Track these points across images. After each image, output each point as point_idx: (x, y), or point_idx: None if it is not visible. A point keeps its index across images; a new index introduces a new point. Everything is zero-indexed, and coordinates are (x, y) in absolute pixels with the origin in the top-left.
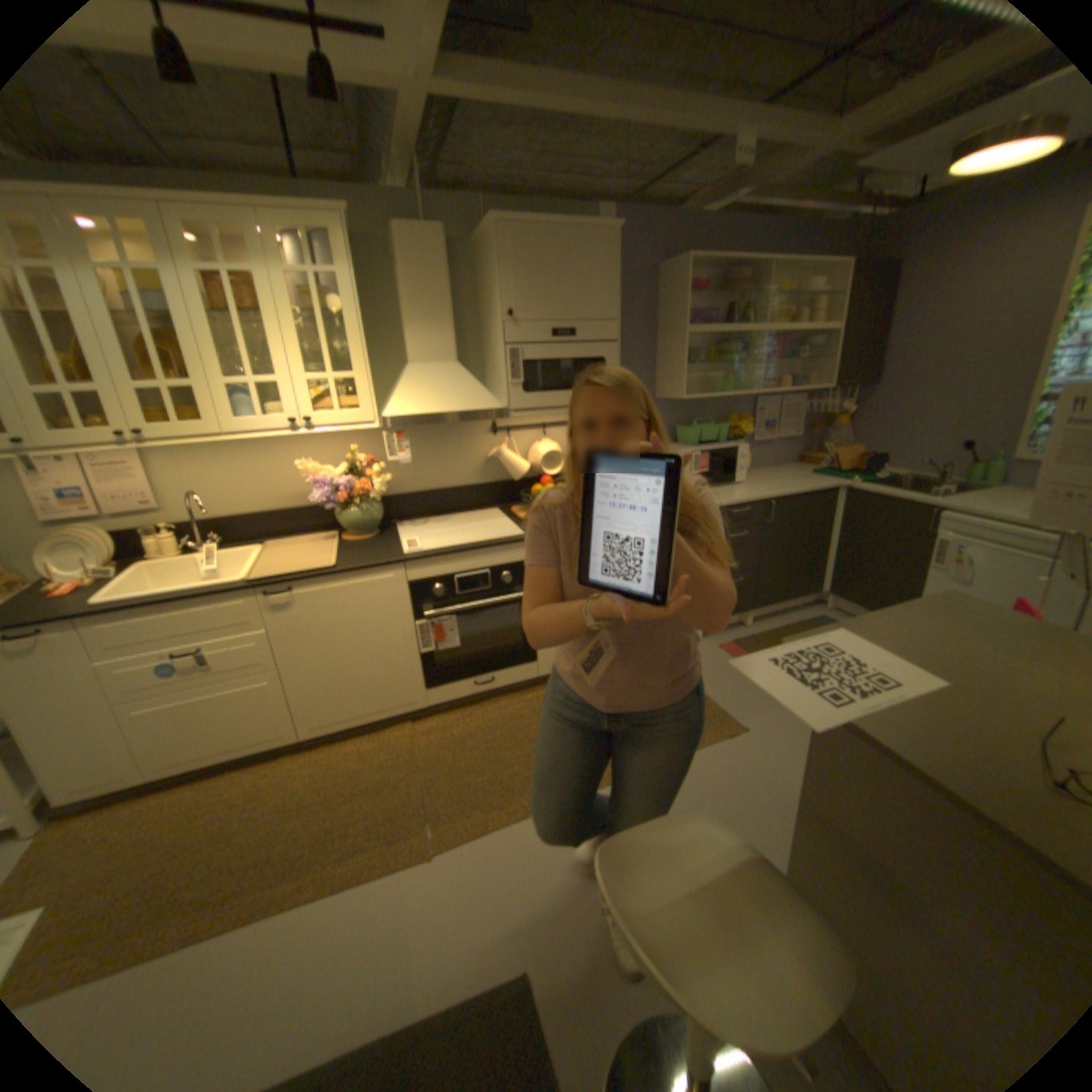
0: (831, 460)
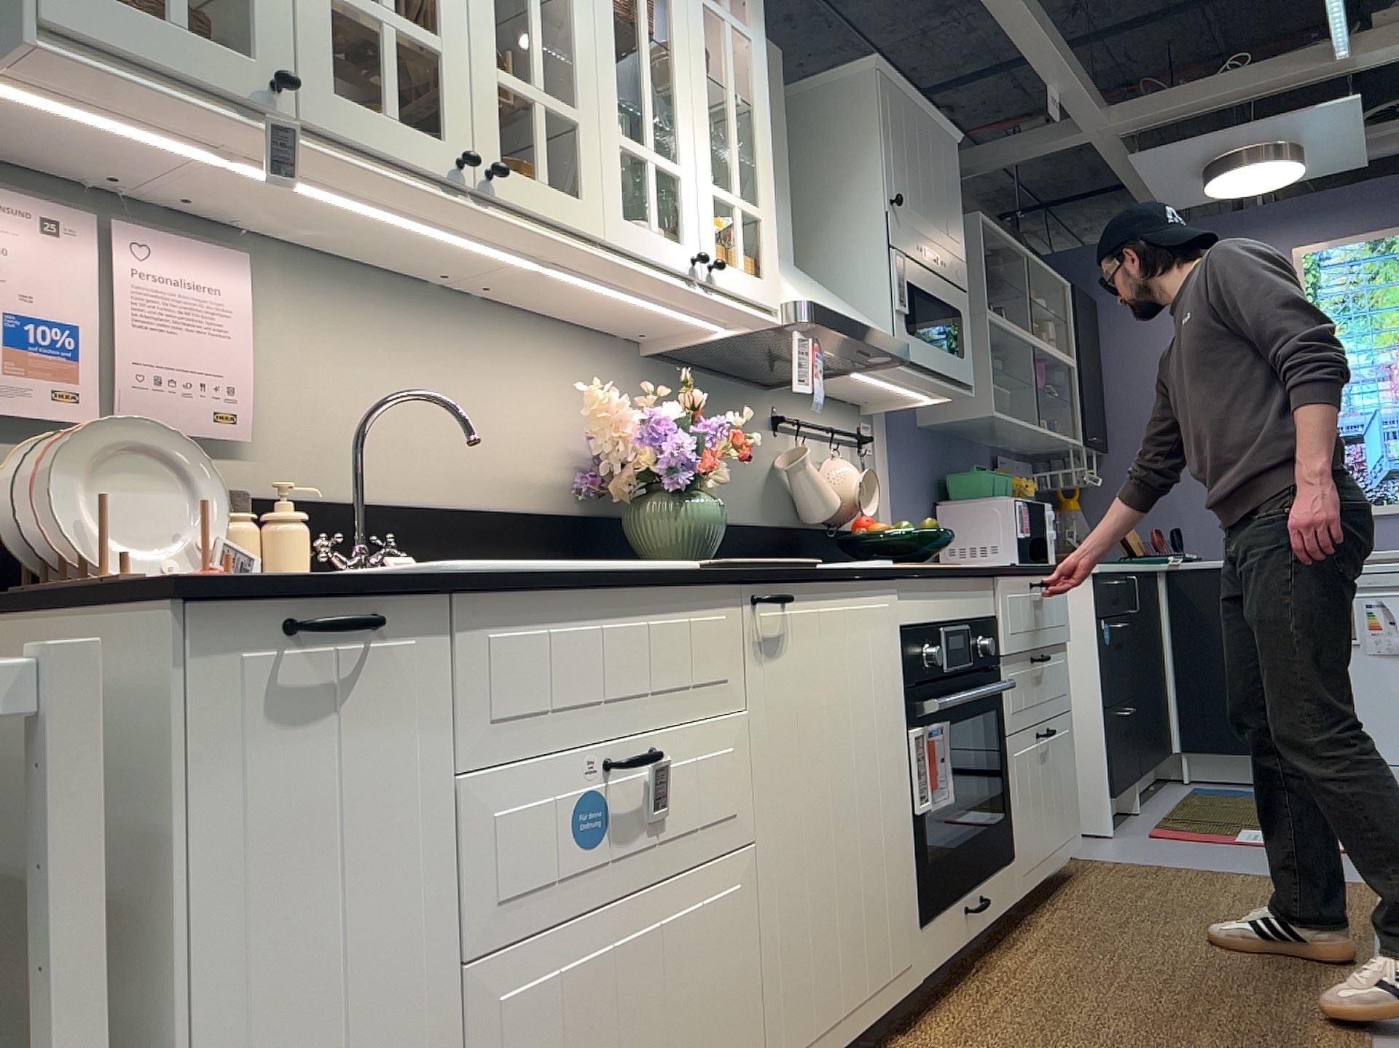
0: None
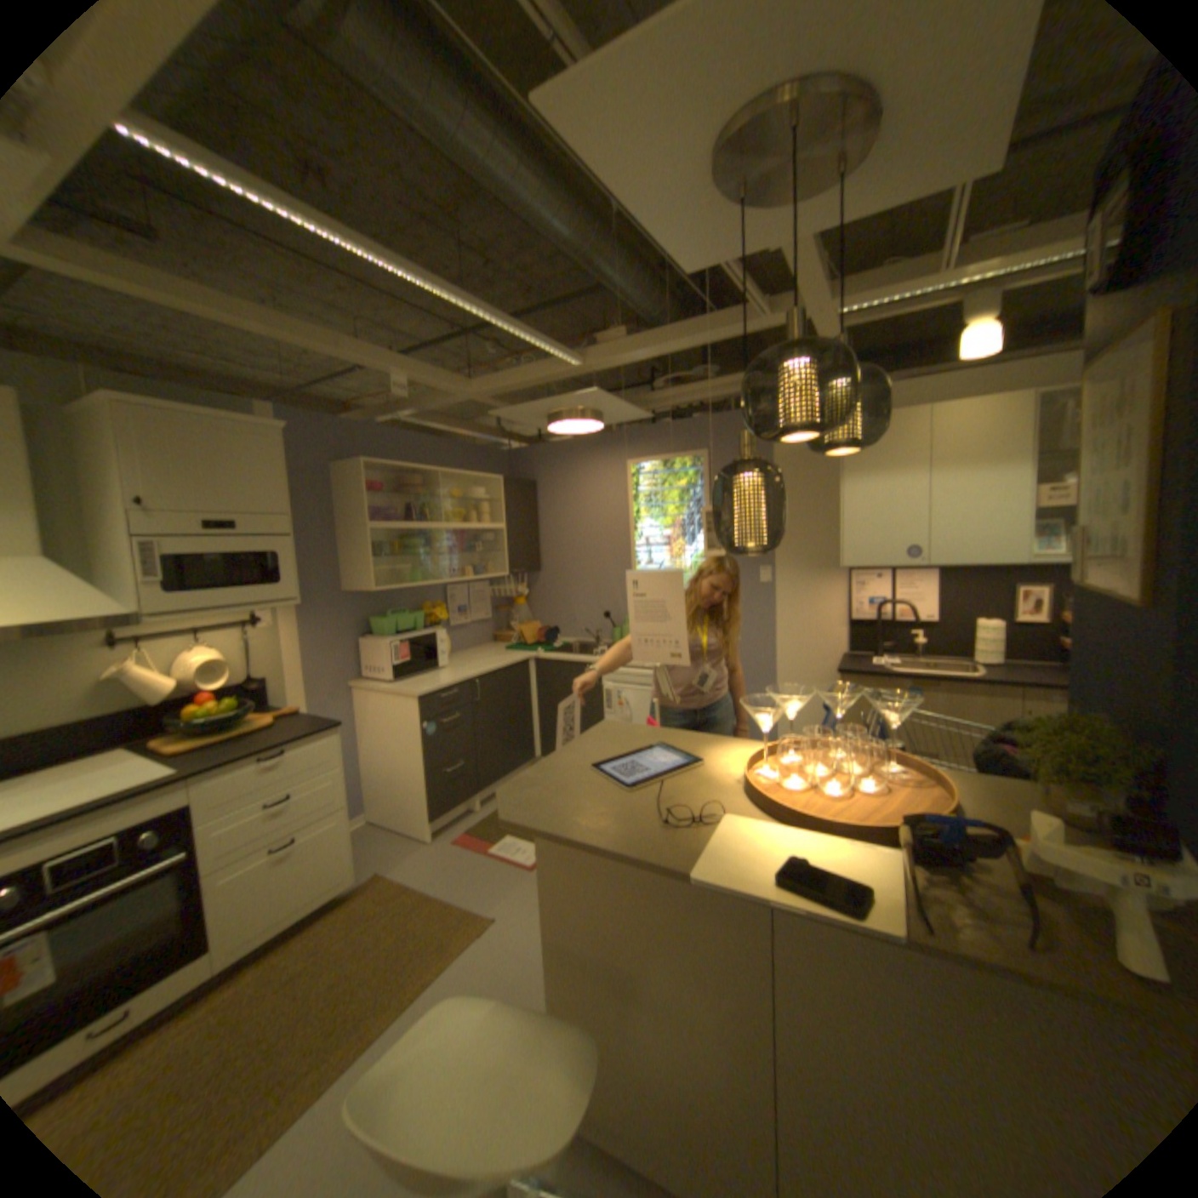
0: (518, 637)
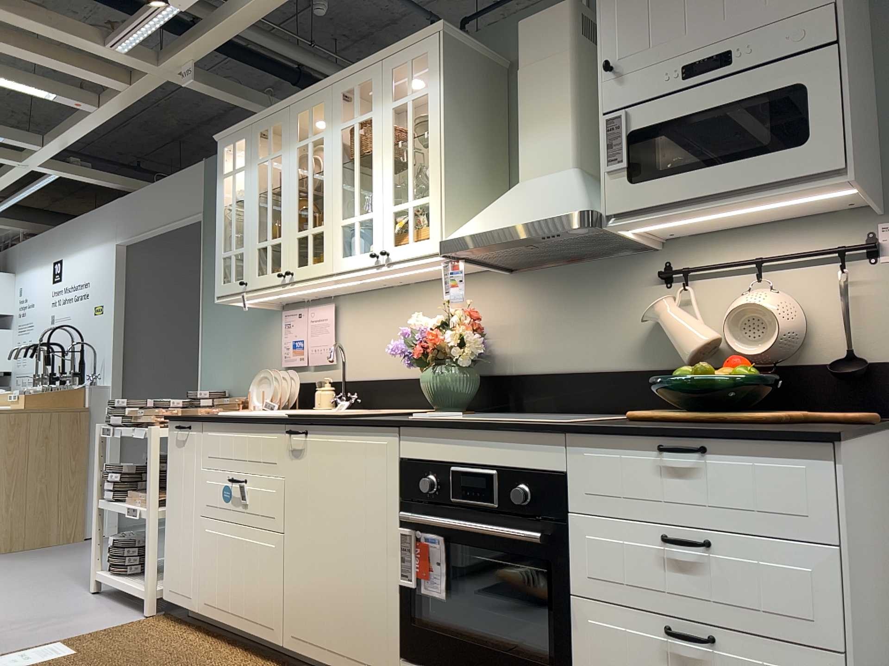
0: None
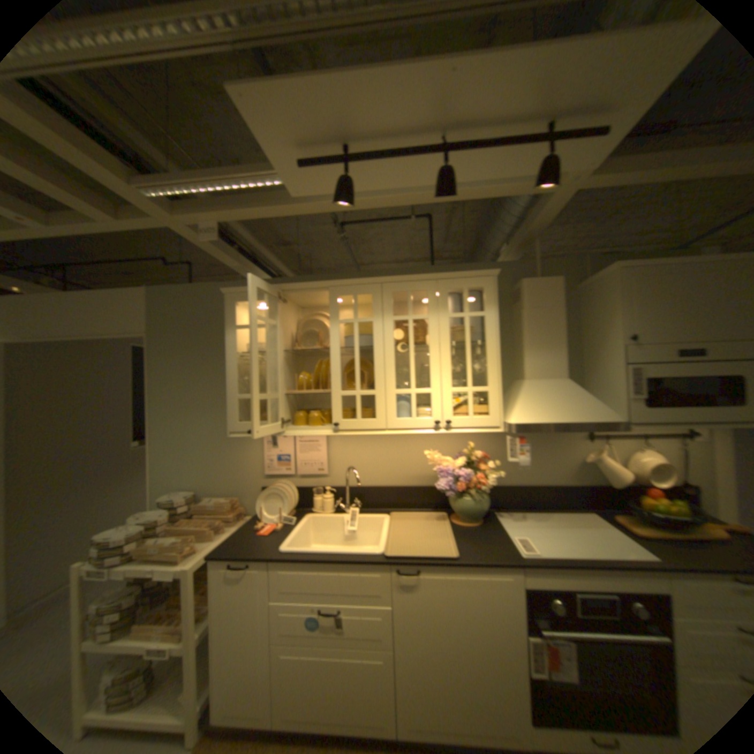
0: None
